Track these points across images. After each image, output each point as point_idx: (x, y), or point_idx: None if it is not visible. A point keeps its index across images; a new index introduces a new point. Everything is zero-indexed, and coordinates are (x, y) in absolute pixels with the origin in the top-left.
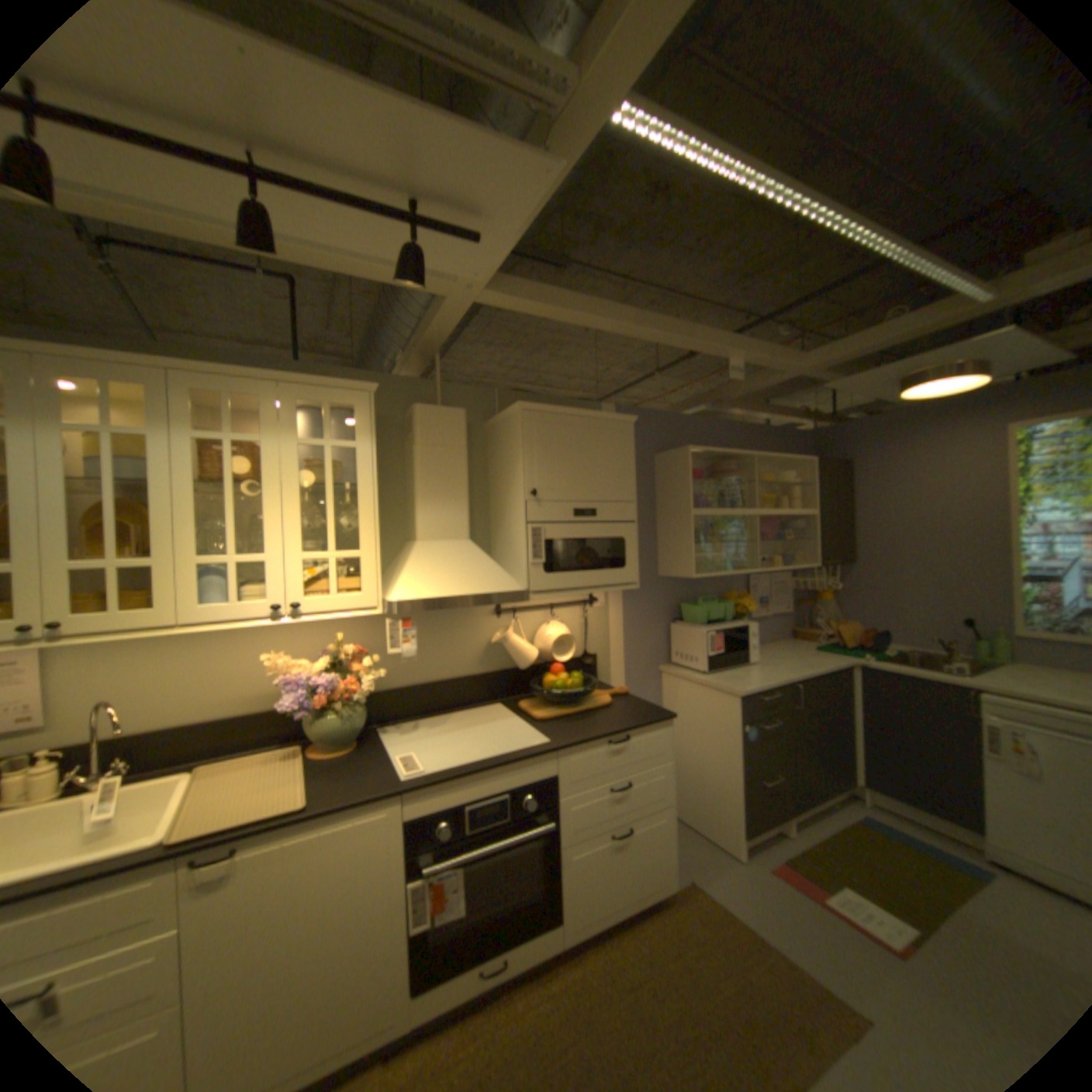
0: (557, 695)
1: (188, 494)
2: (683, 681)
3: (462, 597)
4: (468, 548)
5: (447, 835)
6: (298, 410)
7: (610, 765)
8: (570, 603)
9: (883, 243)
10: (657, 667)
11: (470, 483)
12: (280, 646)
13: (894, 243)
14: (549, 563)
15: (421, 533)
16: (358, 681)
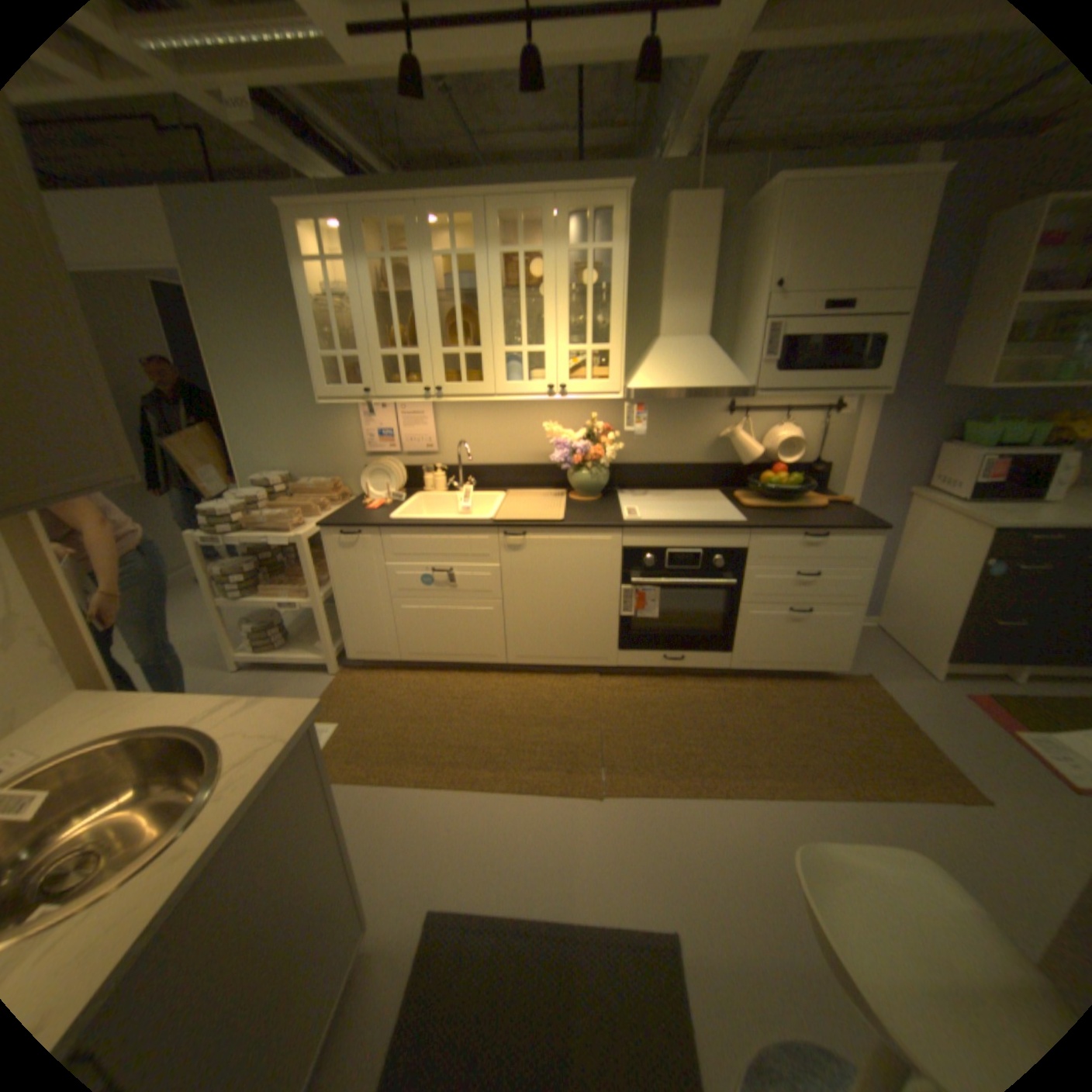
0: (770, 490)
1: (499, 300)
2: (935, 506)
3: (695, 392)
4: (705, 344)
5: (651, 563)
6: (571, 216)
7: (802, 553)
8: (811, 408)
9: None
10: (909, 488)
11: (722, 276)
12: (555, 420)
13: None
14: (783, 361)
15: (663, 330)
16: (603, 450)
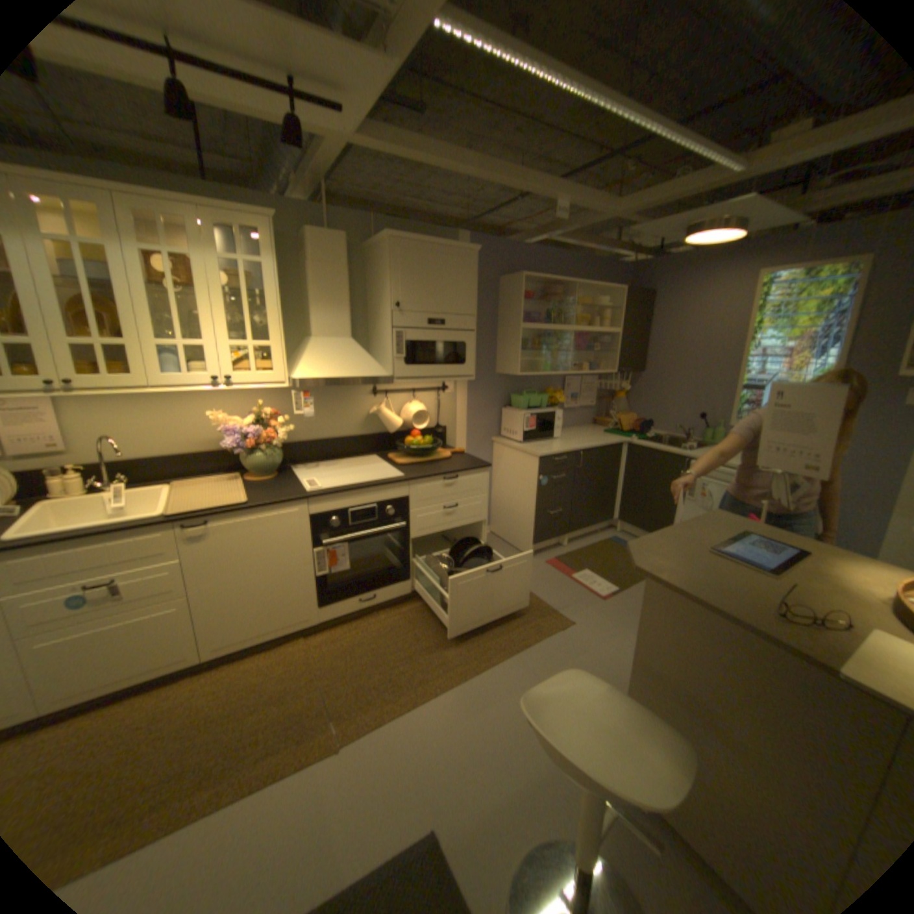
0: (413, 450)
1: (140, 292)
2: (505, 448)
3: (347, 380)
4: (350, 344)
5: (337, 523)
6: (213, 227)
7: (444, 492)
8: (427, 389)
9: (654, 122)
10: (490, 438)
11: (352, 293)
12: (218, 408)
13: (662, 124)
14: (408, 358)
15: (314, 331)
16: (275, 432)
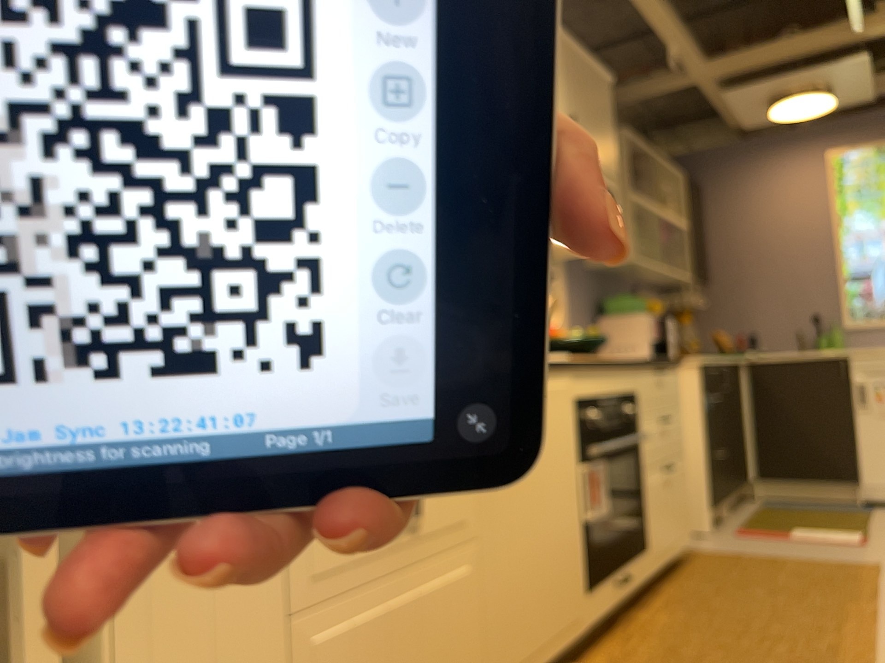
0: (576, 346)
1: None
2: None
3: None
4: None
5: (601, 418)
6: None
7: (659, 394)
8: None
9: None
10: None
11: None
12: None
13: None
14: None
15: None
16: None
